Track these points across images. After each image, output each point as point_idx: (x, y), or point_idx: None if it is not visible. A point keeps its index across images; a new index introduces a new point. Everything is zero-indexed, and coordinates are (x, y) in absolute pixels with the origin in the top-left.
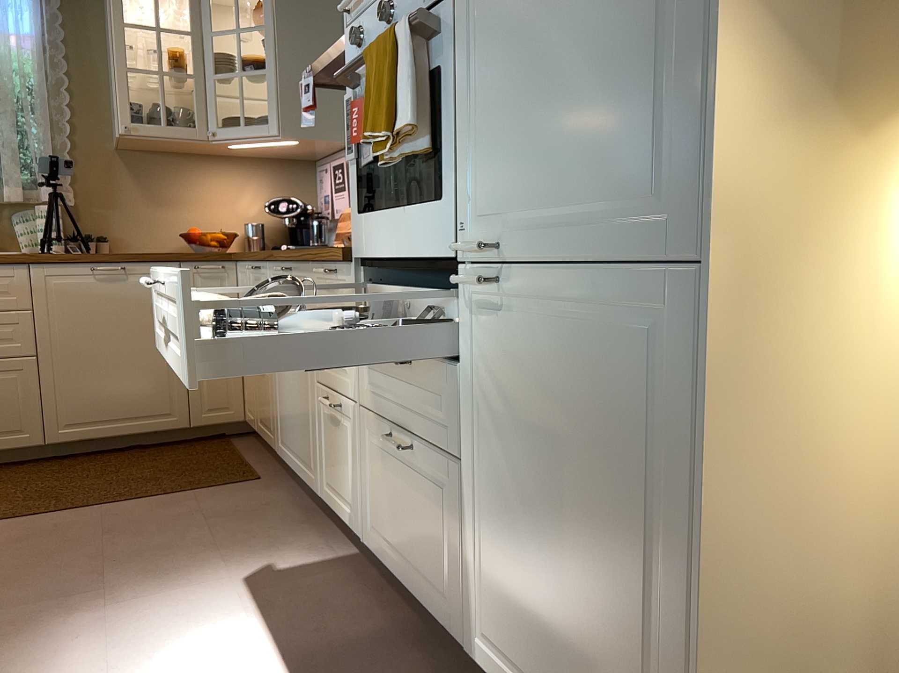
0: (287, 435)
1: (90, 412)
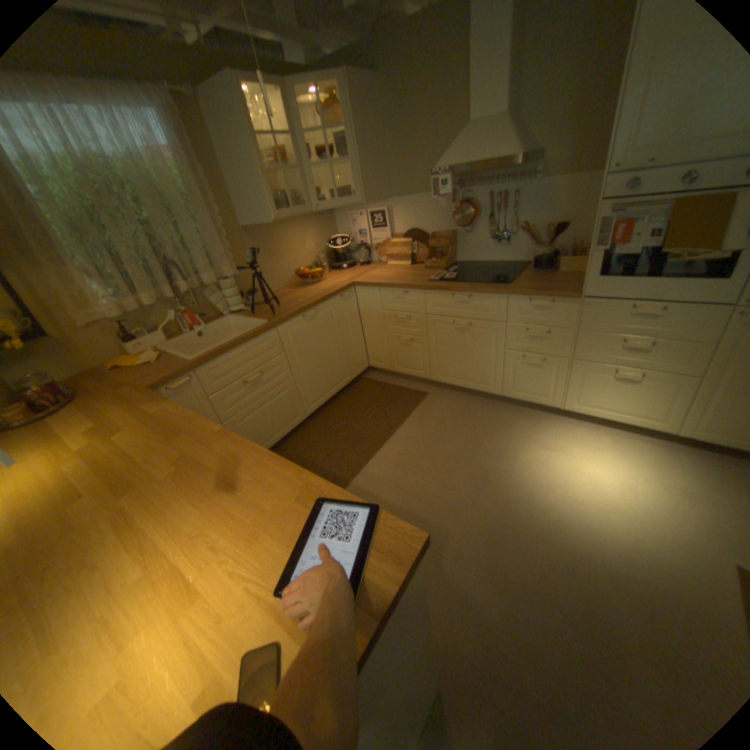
0: (450, 371)
1: (318, 392)
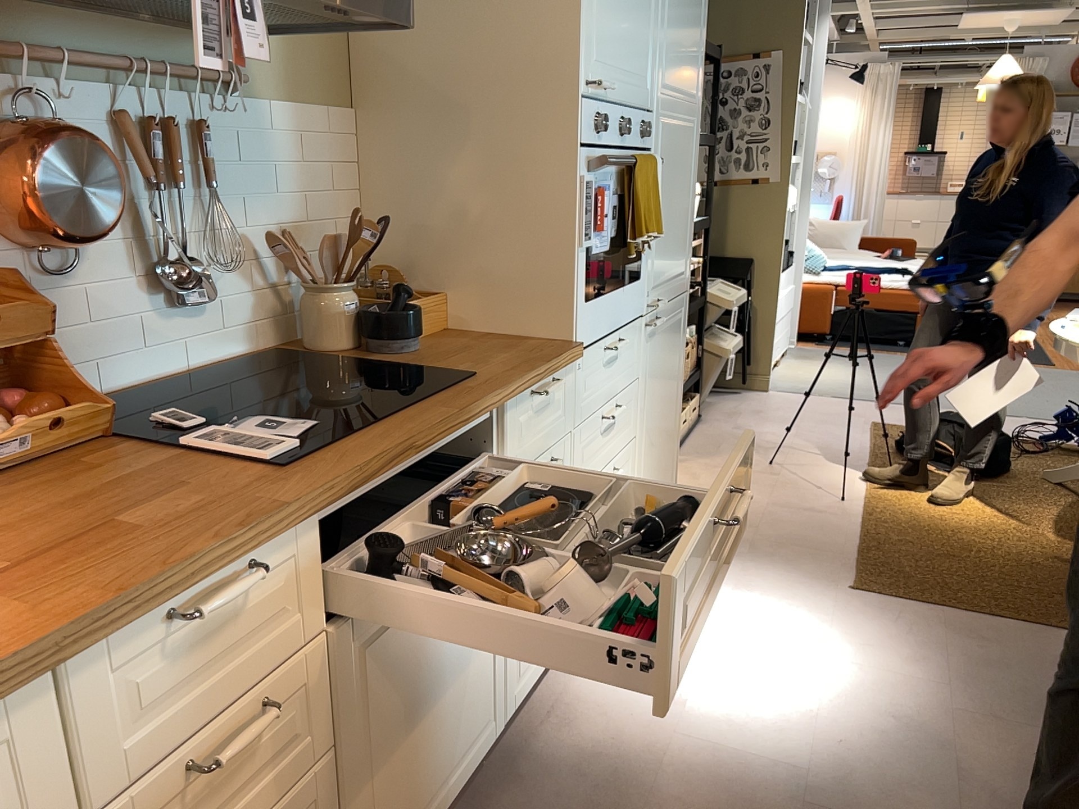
0: (406, 805)
1: None
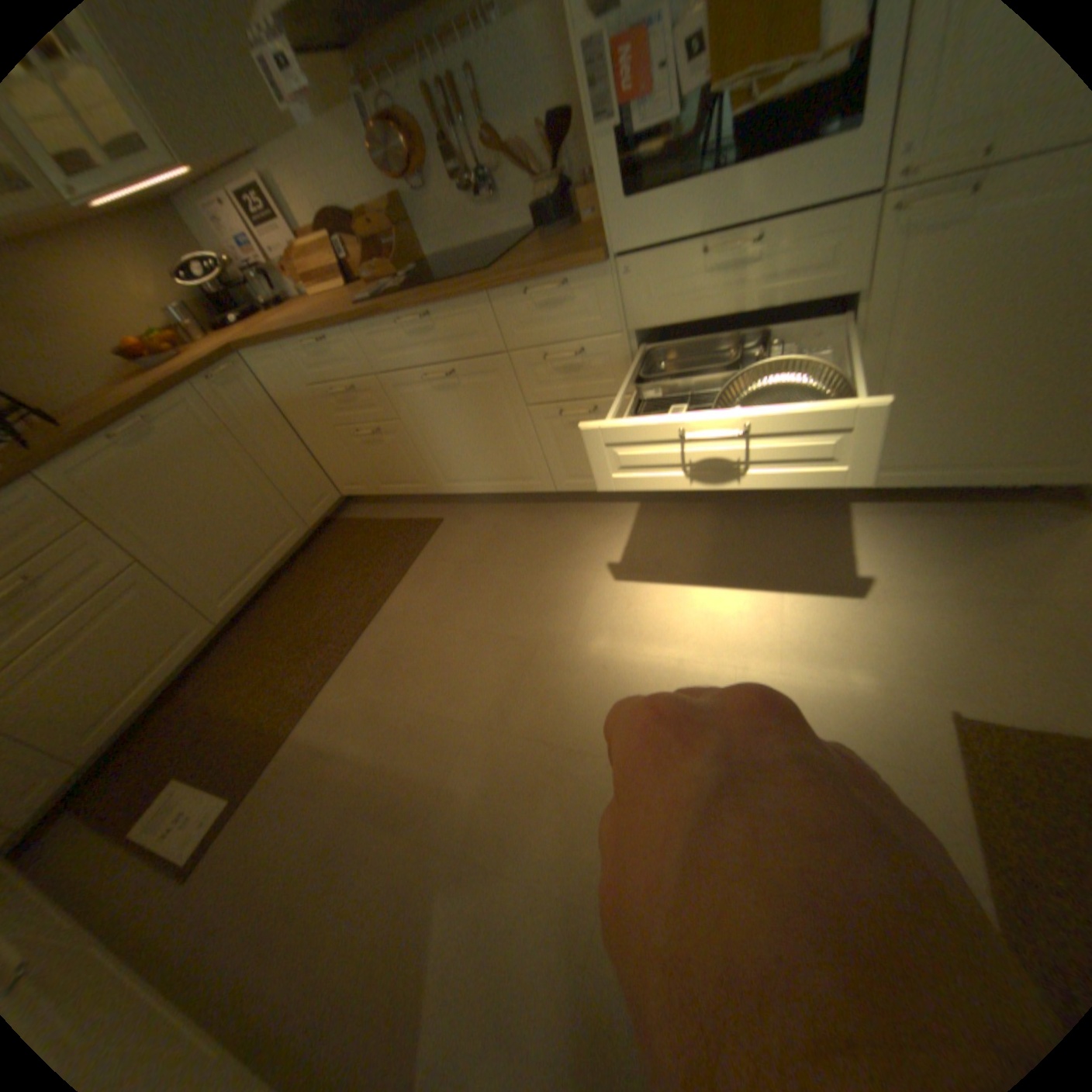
0: (463, 470)
1: (229, 572)
